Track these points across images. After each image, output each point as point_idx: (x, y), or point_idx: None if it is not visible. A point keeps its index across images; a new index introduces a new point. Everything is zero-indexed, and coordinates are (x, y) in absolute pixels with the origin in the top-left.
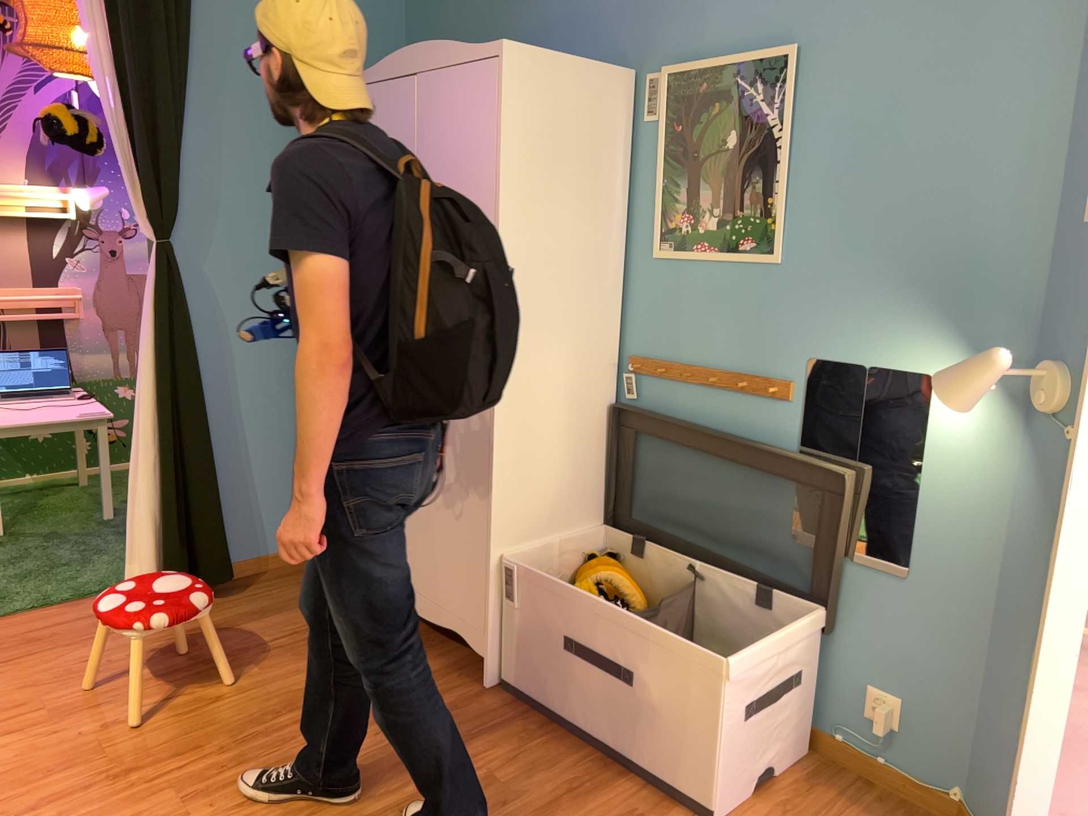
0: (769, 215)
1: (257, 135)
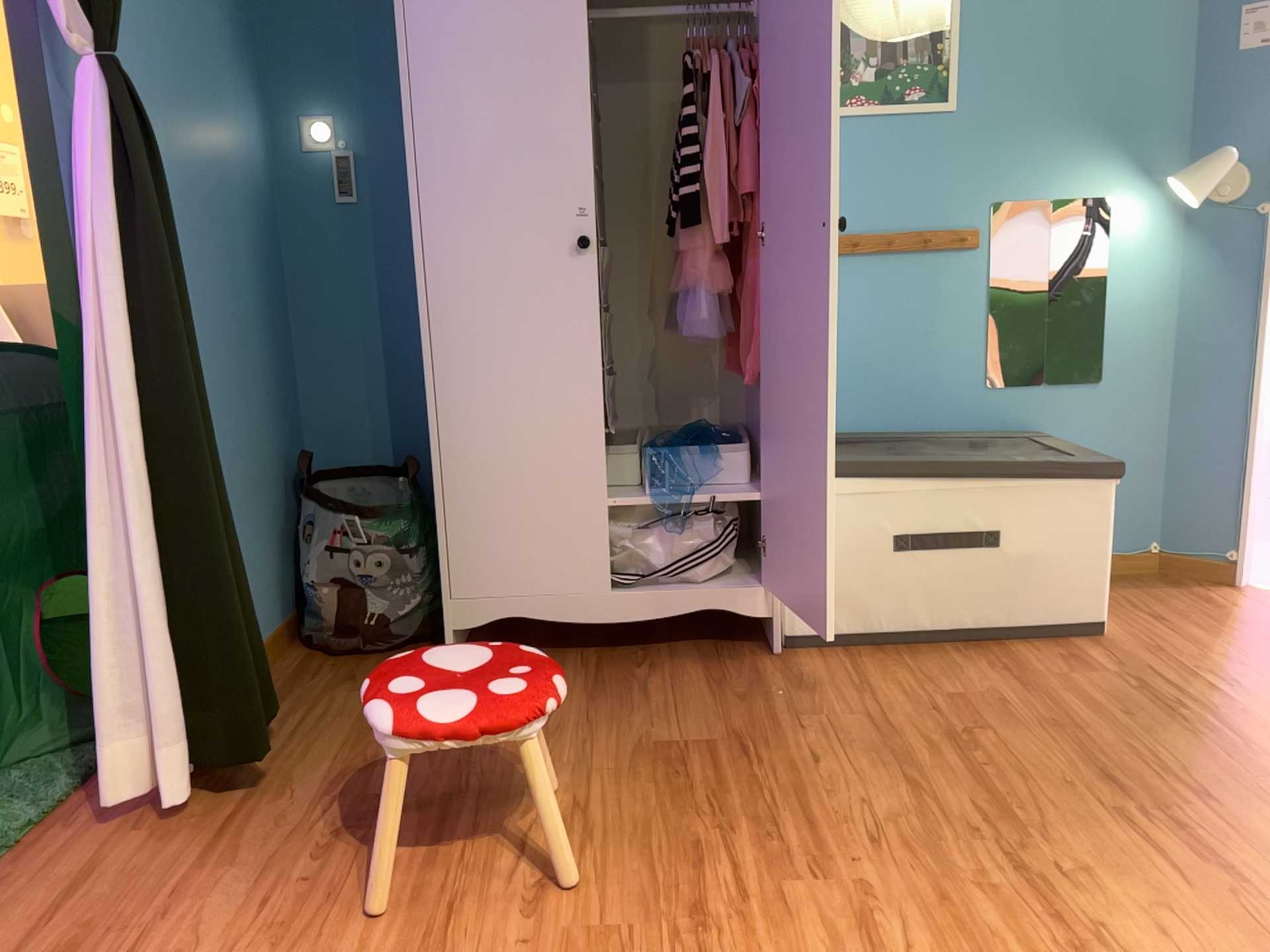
0: (940, 62)
1: None
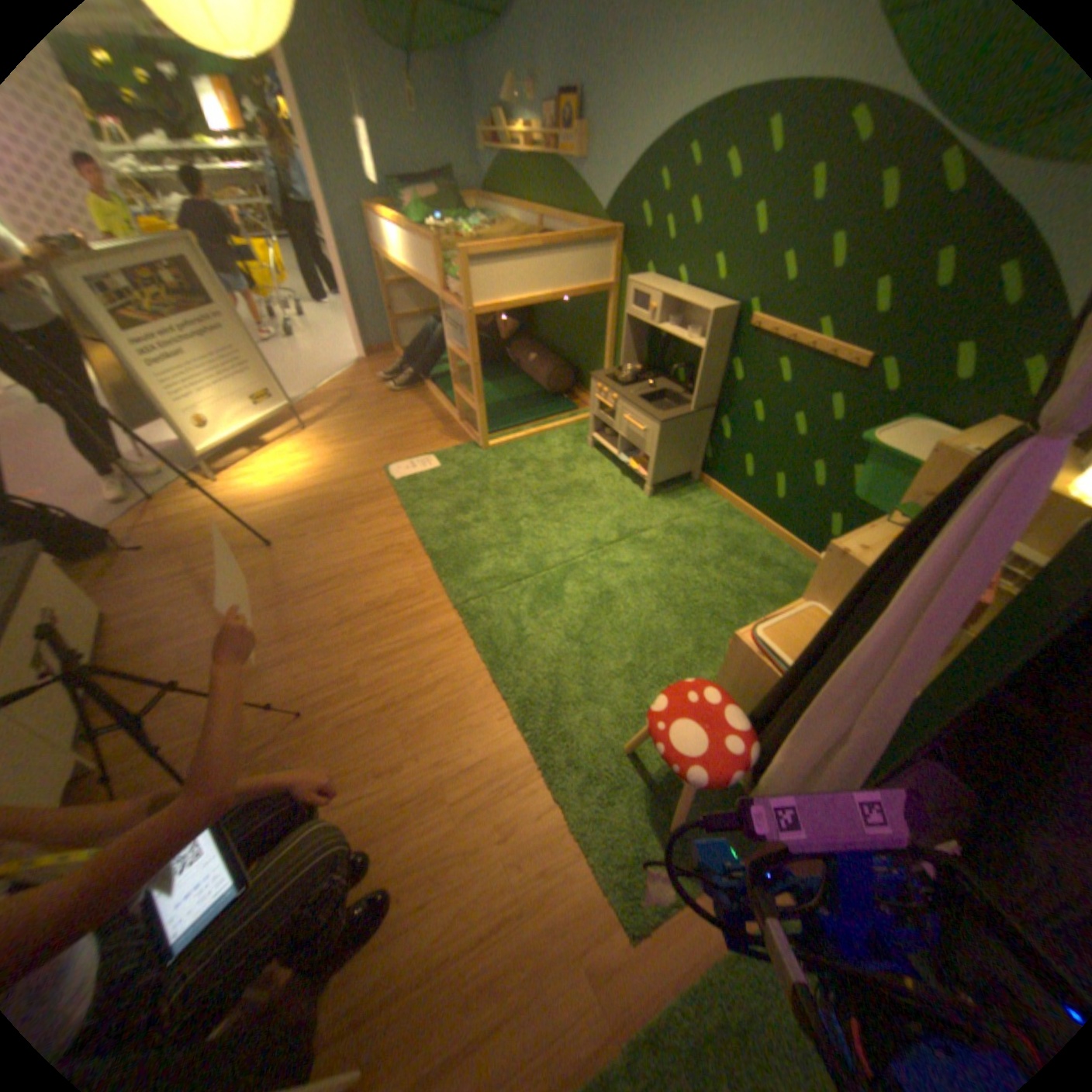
0: None
1: None
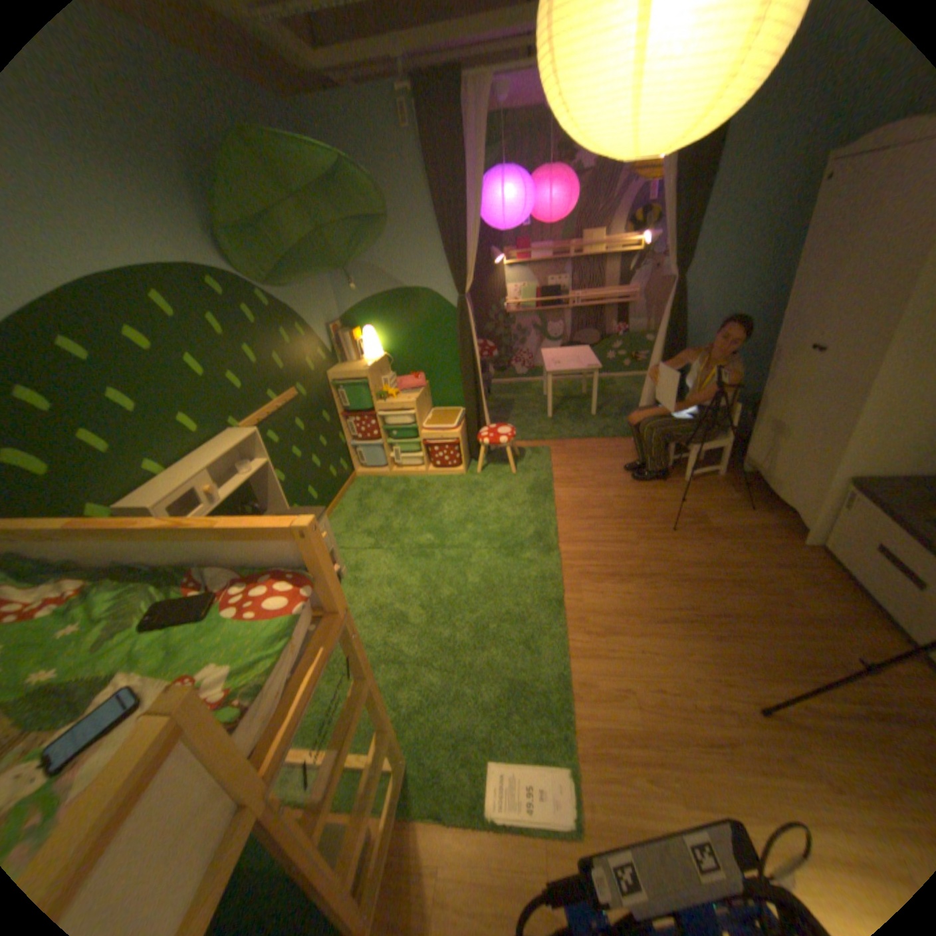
0: None
1: (750, 203)
